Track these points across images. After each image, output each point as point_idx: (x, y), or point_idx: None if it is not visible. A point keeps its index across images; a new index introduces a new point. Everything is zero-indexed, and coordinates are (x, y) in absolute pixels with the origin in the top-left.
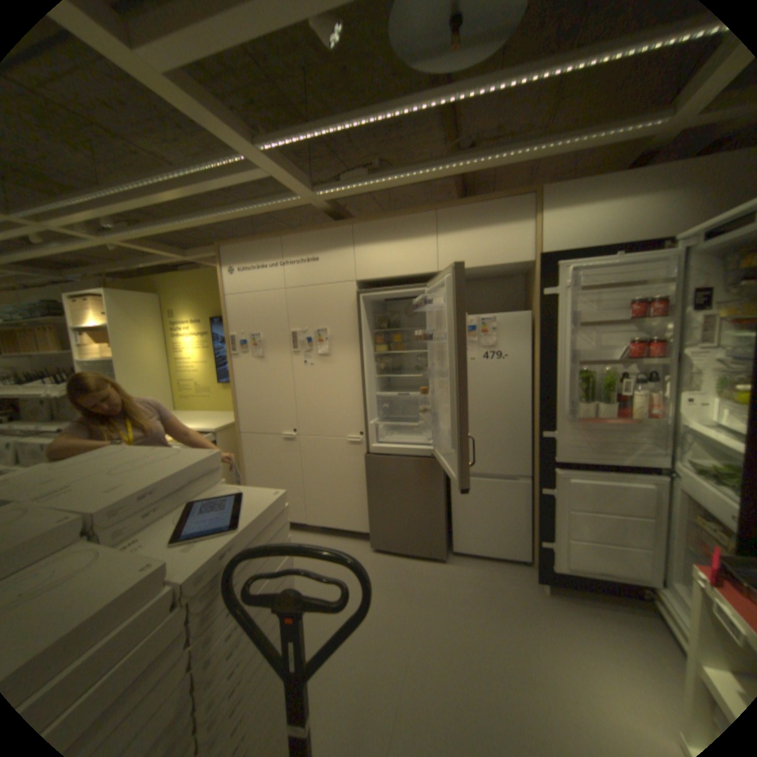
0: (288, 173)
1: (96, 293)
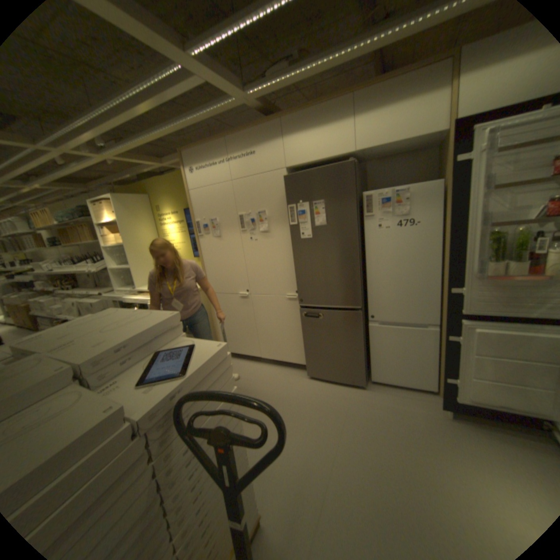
0: (219, 76)
1: (105, 197)
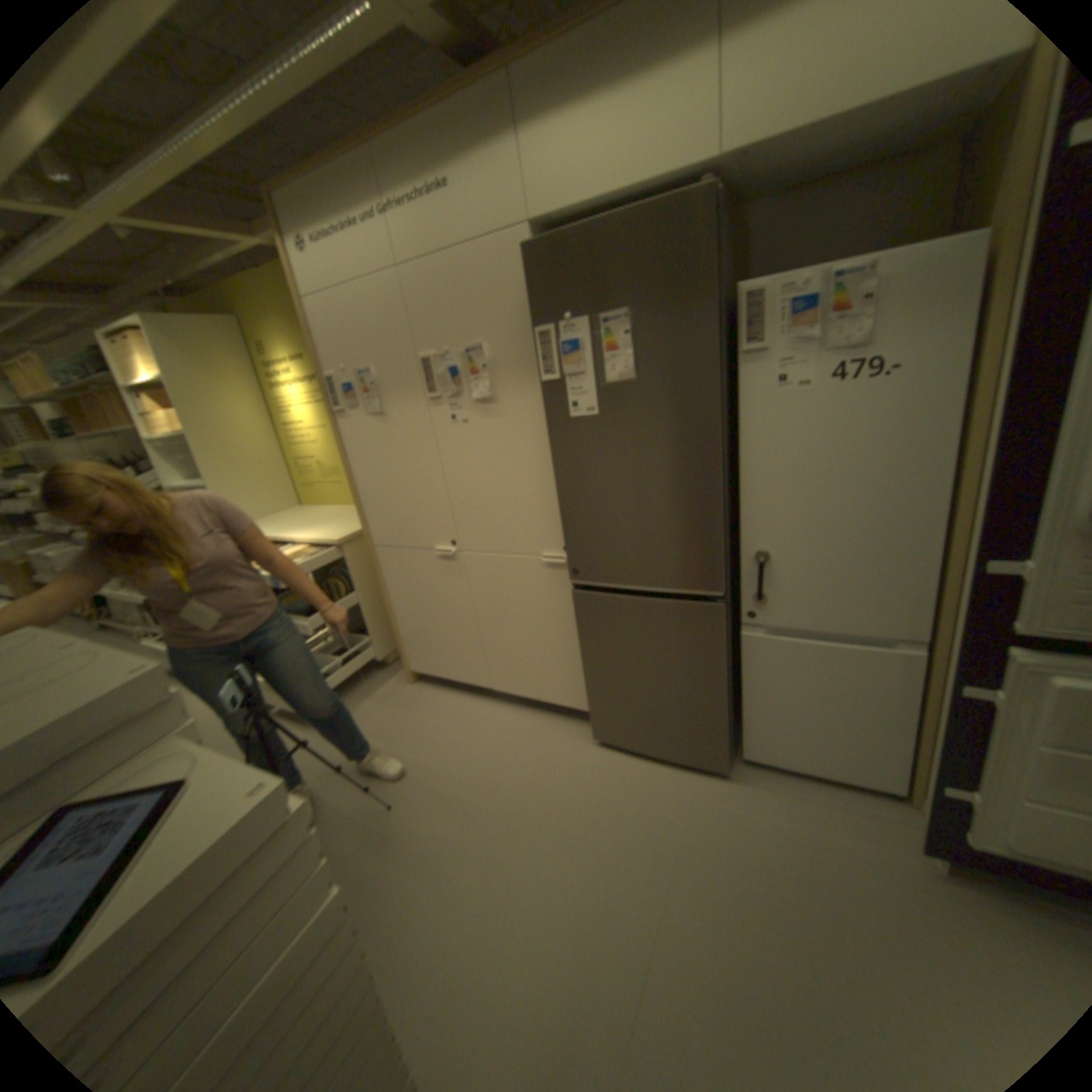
0: None
1: (132, 324)
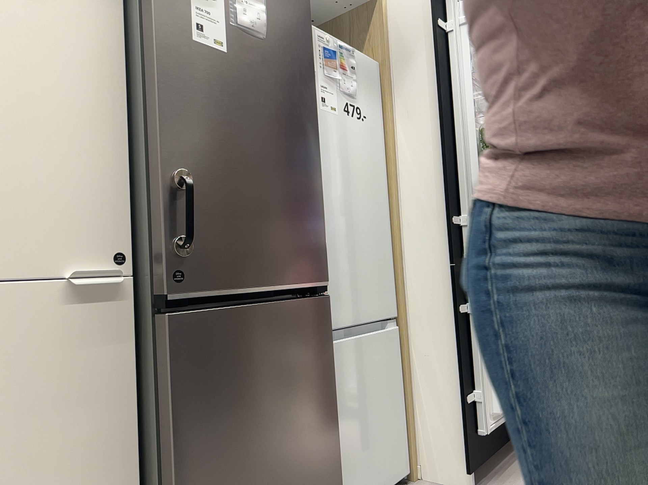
0: None
1: None
